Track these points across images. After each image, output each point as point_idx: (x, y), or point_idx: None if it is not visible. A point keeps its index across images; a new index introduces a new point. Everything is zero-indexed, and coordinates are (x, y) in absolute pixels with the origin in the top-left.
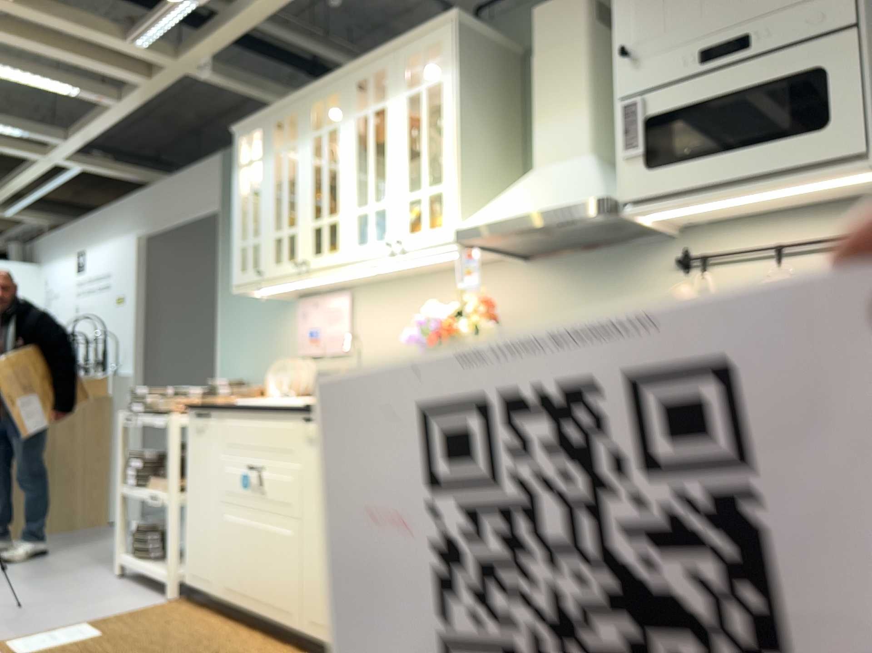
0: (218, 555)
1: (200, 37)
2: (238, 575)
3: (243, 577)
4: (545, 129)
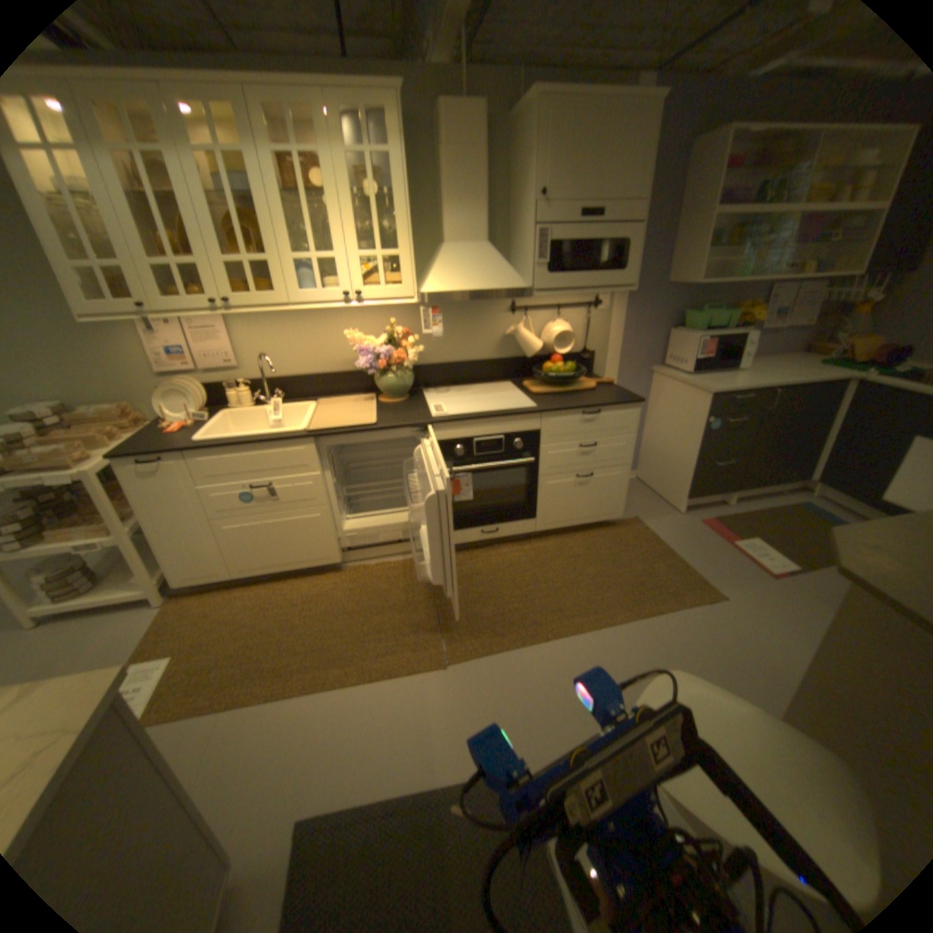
0: (222, 557)
1: None
2: (259, 559)
3: (266, 558)
4: (456, 215)
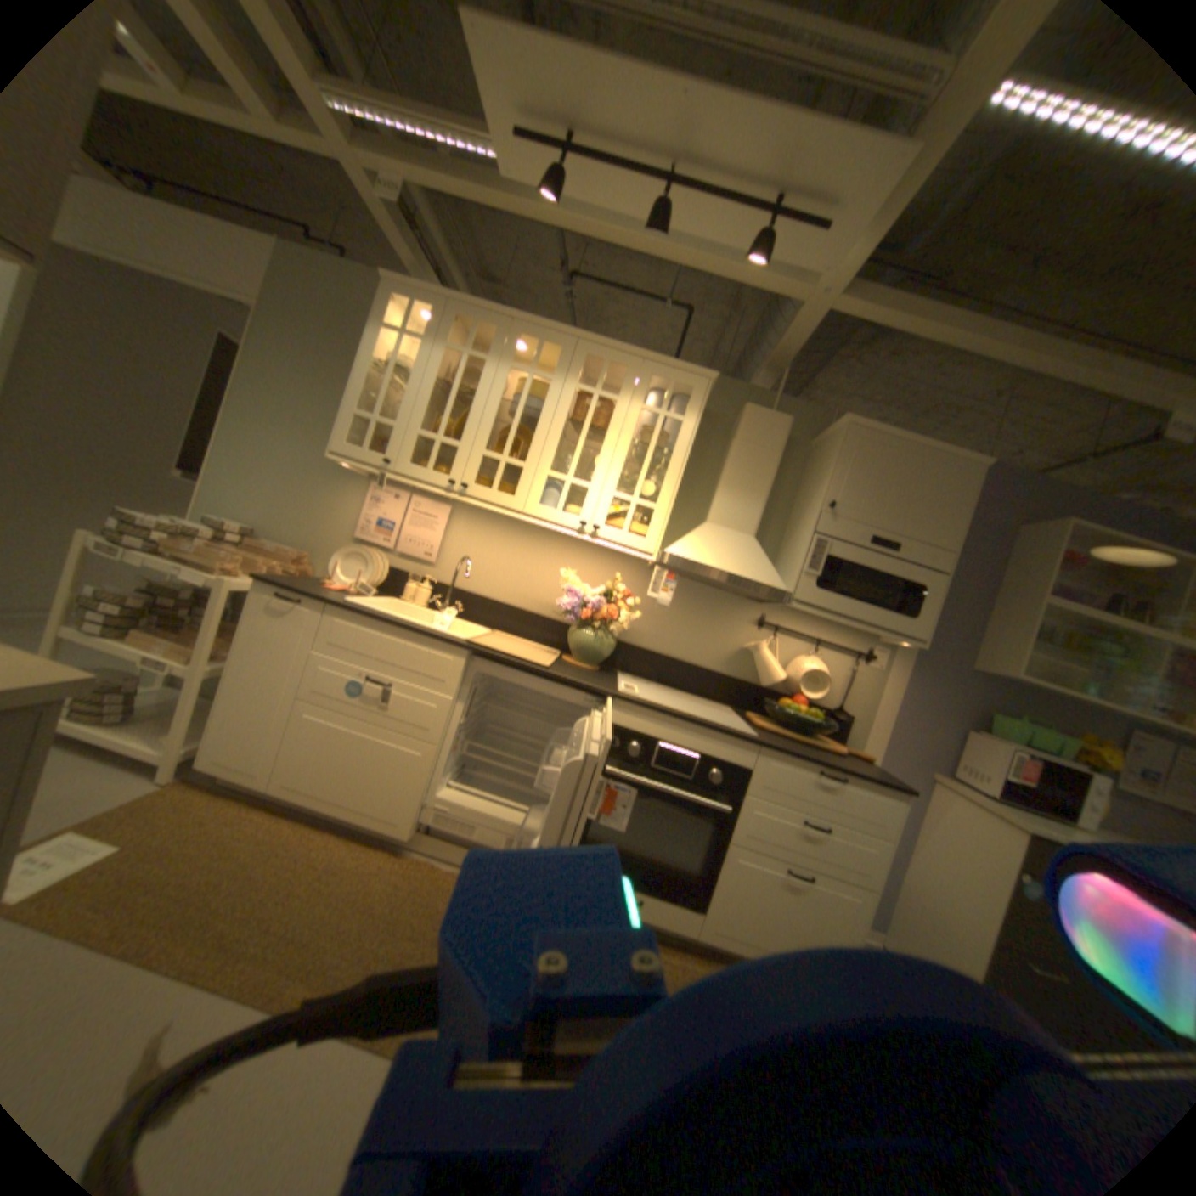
0: (276, 752)
1: (409, 156)
2: (314, 779)
3: (322, 782)
4: (727, 500)
